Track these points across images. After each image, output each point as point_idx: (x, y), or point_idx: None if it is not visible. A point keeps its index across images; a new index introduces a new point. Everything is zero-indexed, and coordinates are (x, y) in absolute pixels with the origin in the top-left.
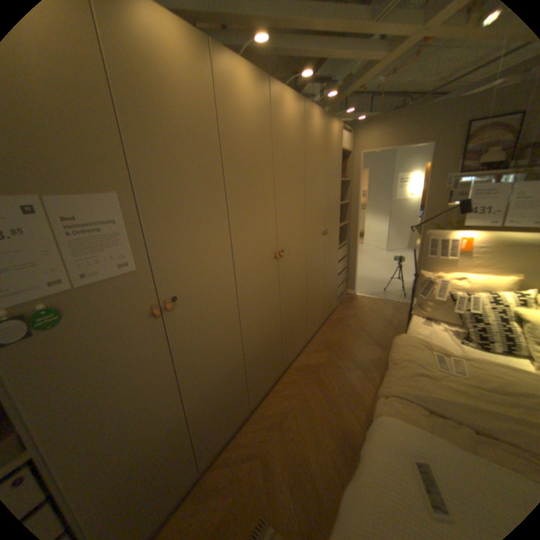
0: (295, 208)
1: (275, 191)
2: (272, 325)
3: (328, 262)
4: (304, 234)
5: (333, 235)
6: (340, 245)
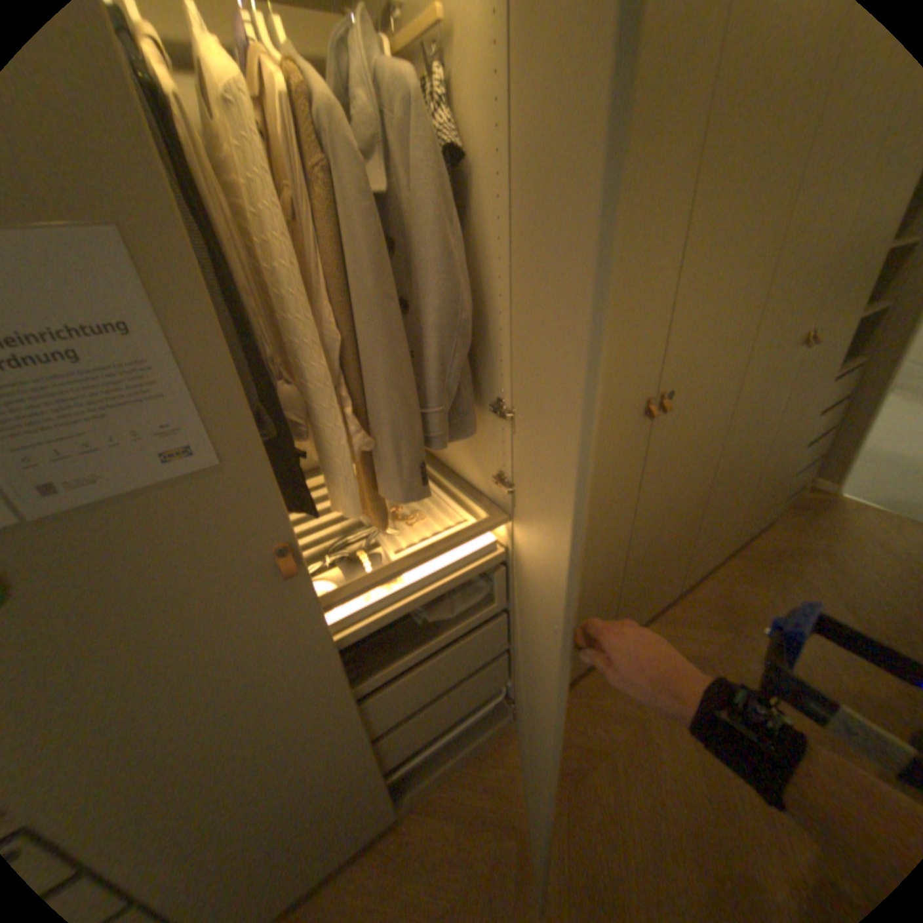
0: (748, 266)
1: (698, 207)
2: (605, 570)
3: (795, 416)
4: (751, 345)
5: (835, 343)
6: (842, 371)
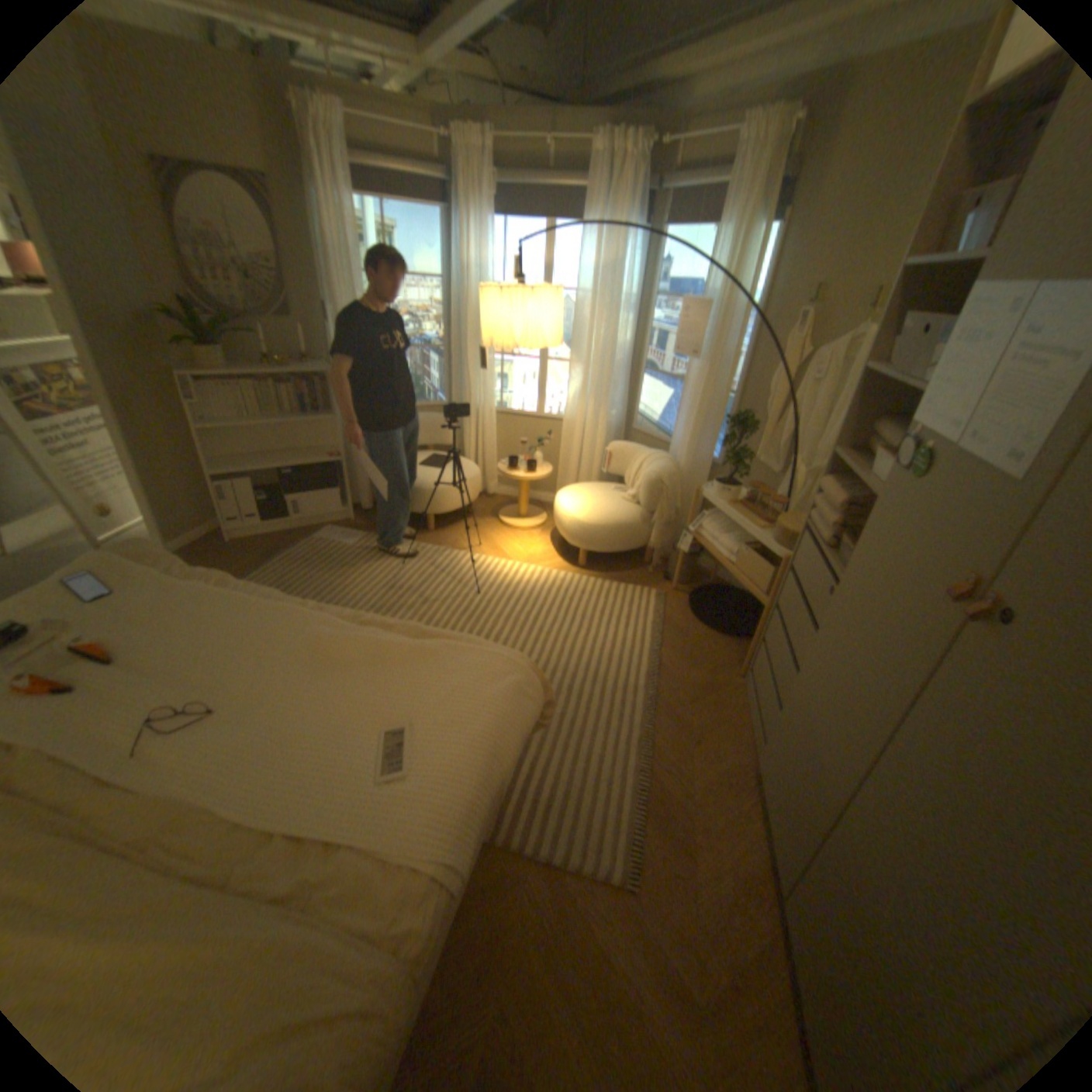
0: None
1: None
2: None
3: None
4: None
5: None
6: None
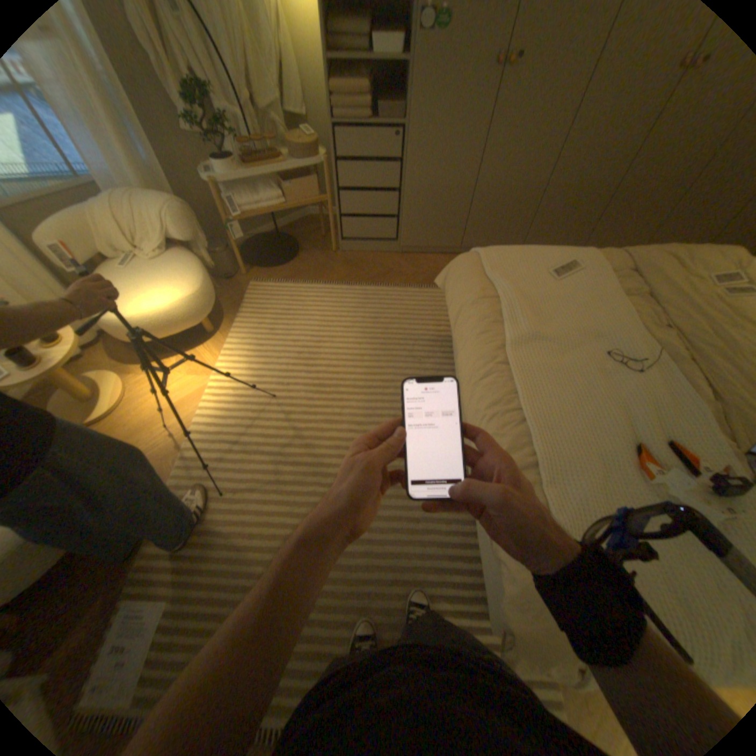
0: None
1: None
2: (604, 177)
3: None
4: None
5: None
6: None
